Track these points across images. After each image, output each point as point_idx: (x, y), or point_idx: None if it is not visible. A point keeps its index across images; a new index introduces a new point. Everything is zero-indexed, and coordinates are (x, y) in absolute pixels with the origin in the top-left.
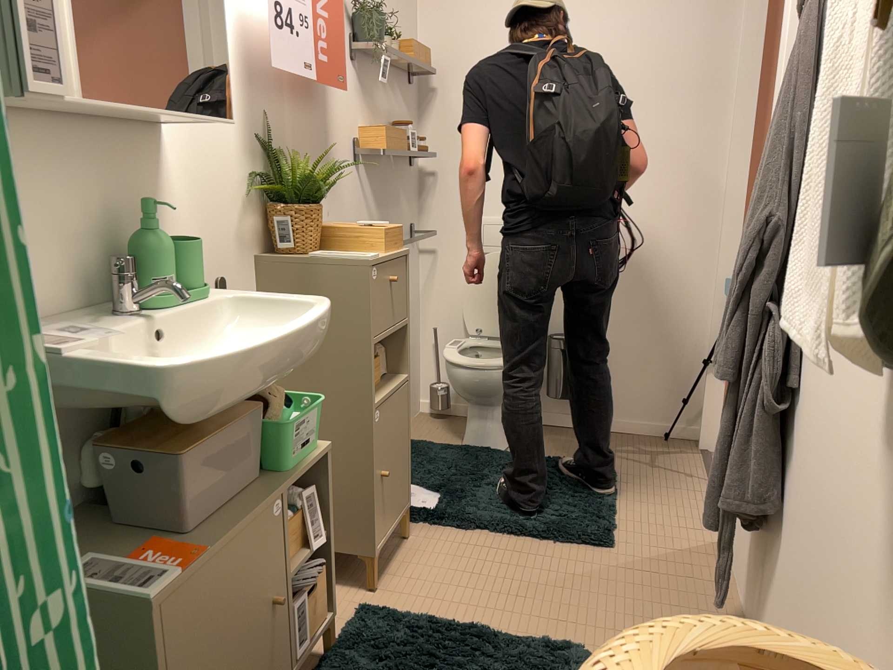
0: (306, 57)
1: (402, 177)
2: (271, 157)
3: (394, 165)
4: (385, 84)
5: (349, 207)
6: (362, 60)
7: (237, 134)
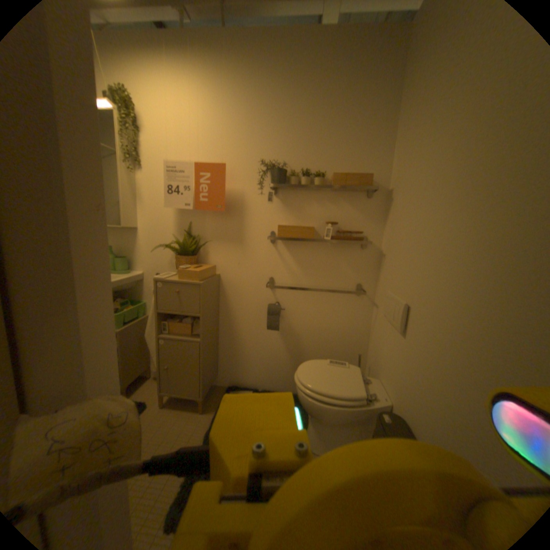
0: (186, 199)
1: (345, 253)
2: (188, 236)
3: (329, 245)
4: (322, 199)
5: (262, 261)
6: (287, 189)
7: (172, 228)
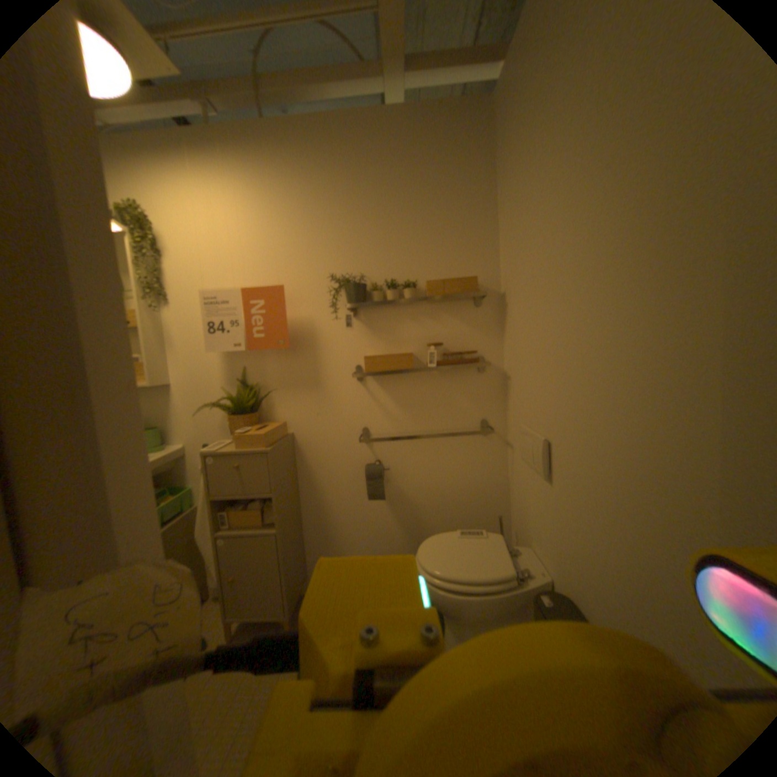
0: (234, 338)
1: (458, 381)
2: (243, 387)
3: (436, 373)
4: (417, 315)
5: (349, 408)
6: (369, 308)
7: (219, 379)
